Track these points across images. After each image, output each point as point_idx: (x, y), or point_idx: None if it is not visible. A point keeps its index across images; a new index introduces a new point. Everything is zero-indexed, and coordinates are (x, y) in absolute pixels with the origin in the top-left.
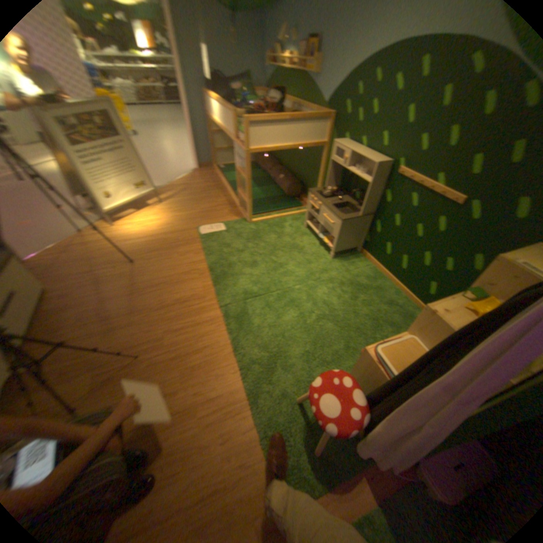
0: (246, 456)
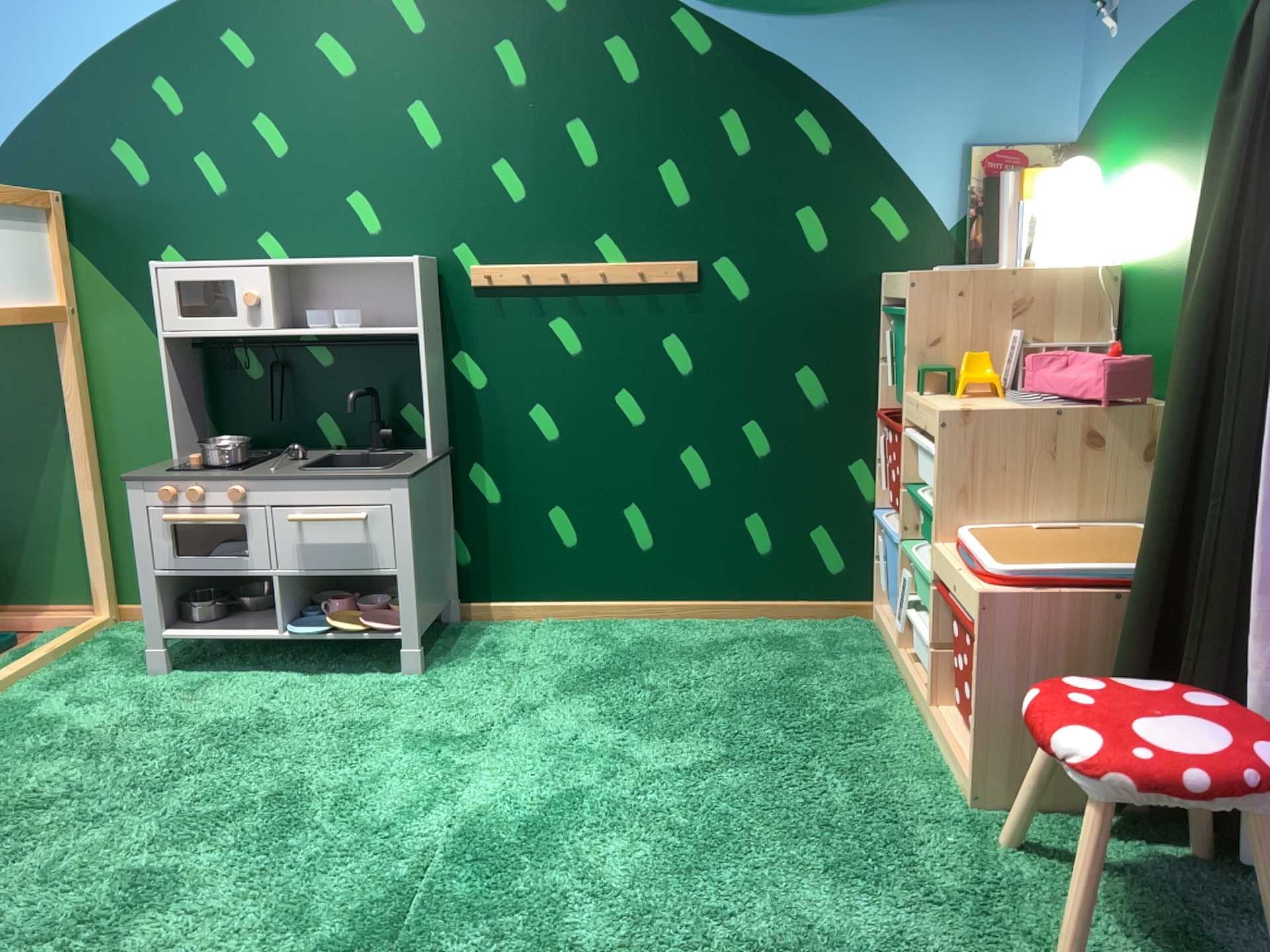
0: None
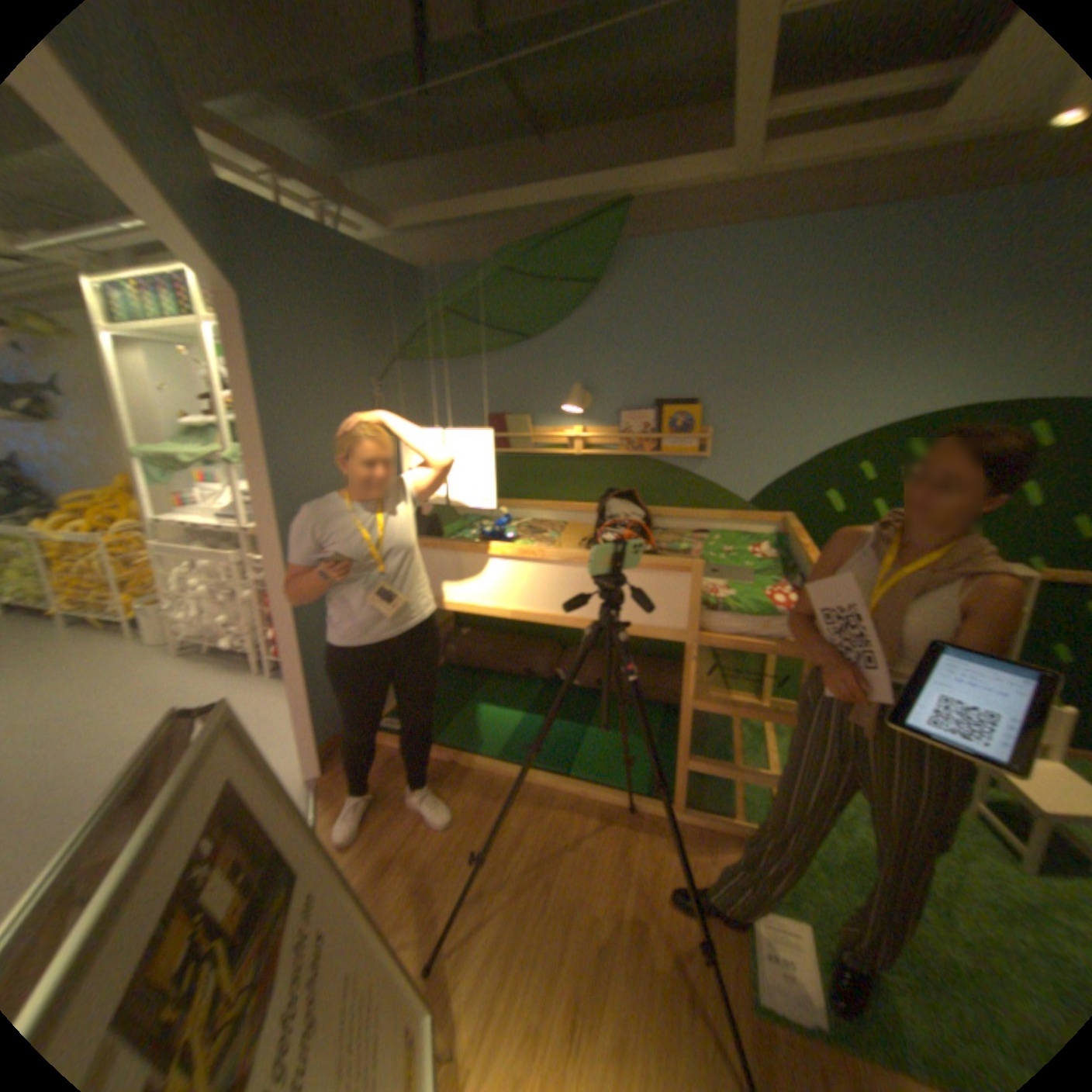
0: None
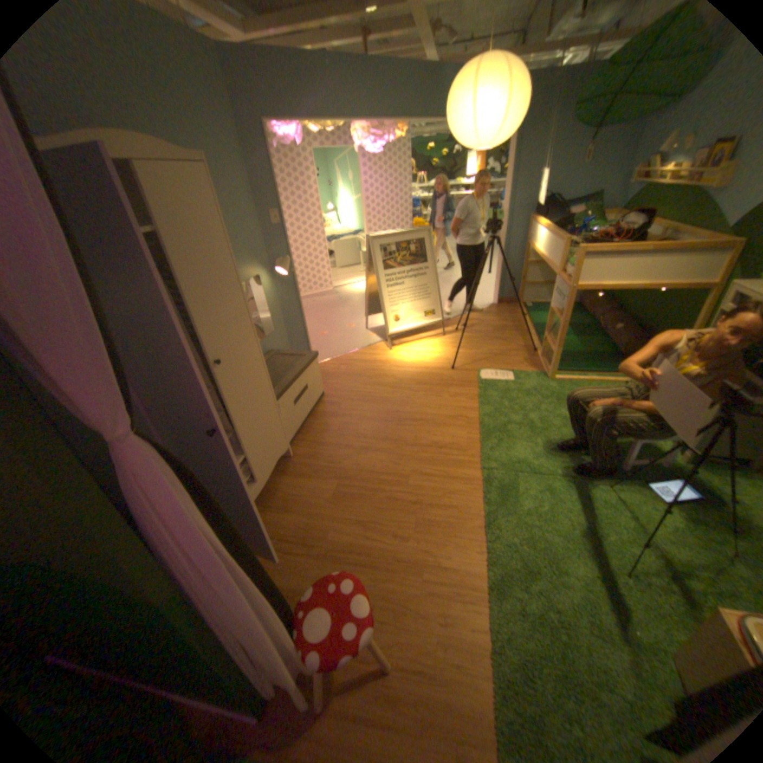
0: (468, 662)
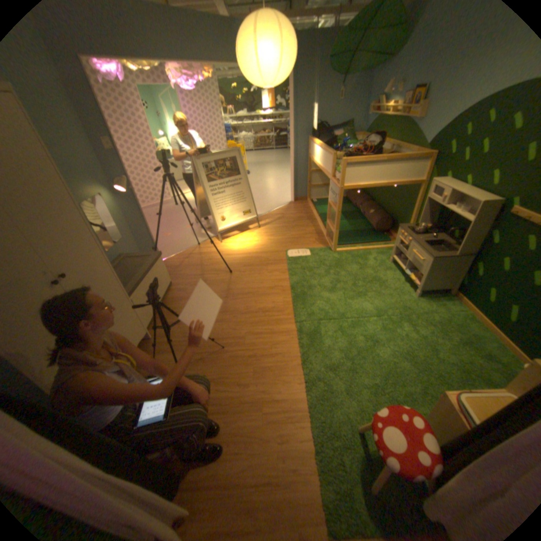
0: (300, 464)
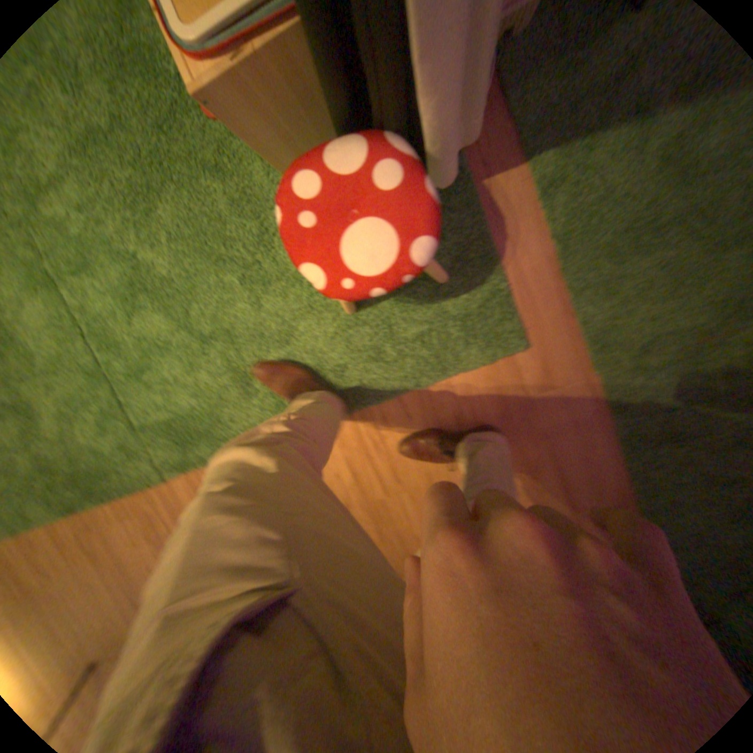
0: (440, 415)
